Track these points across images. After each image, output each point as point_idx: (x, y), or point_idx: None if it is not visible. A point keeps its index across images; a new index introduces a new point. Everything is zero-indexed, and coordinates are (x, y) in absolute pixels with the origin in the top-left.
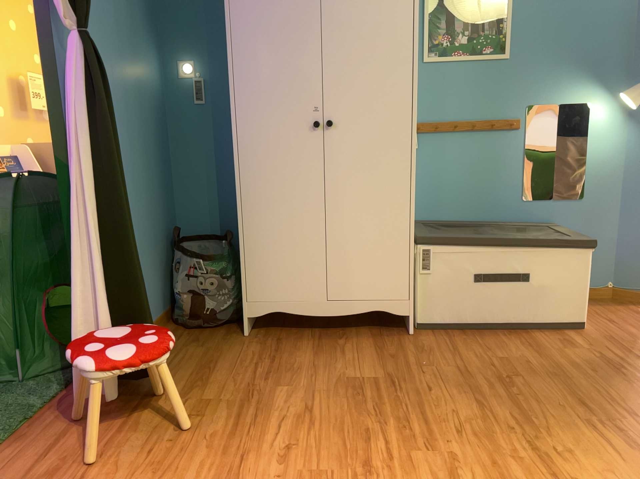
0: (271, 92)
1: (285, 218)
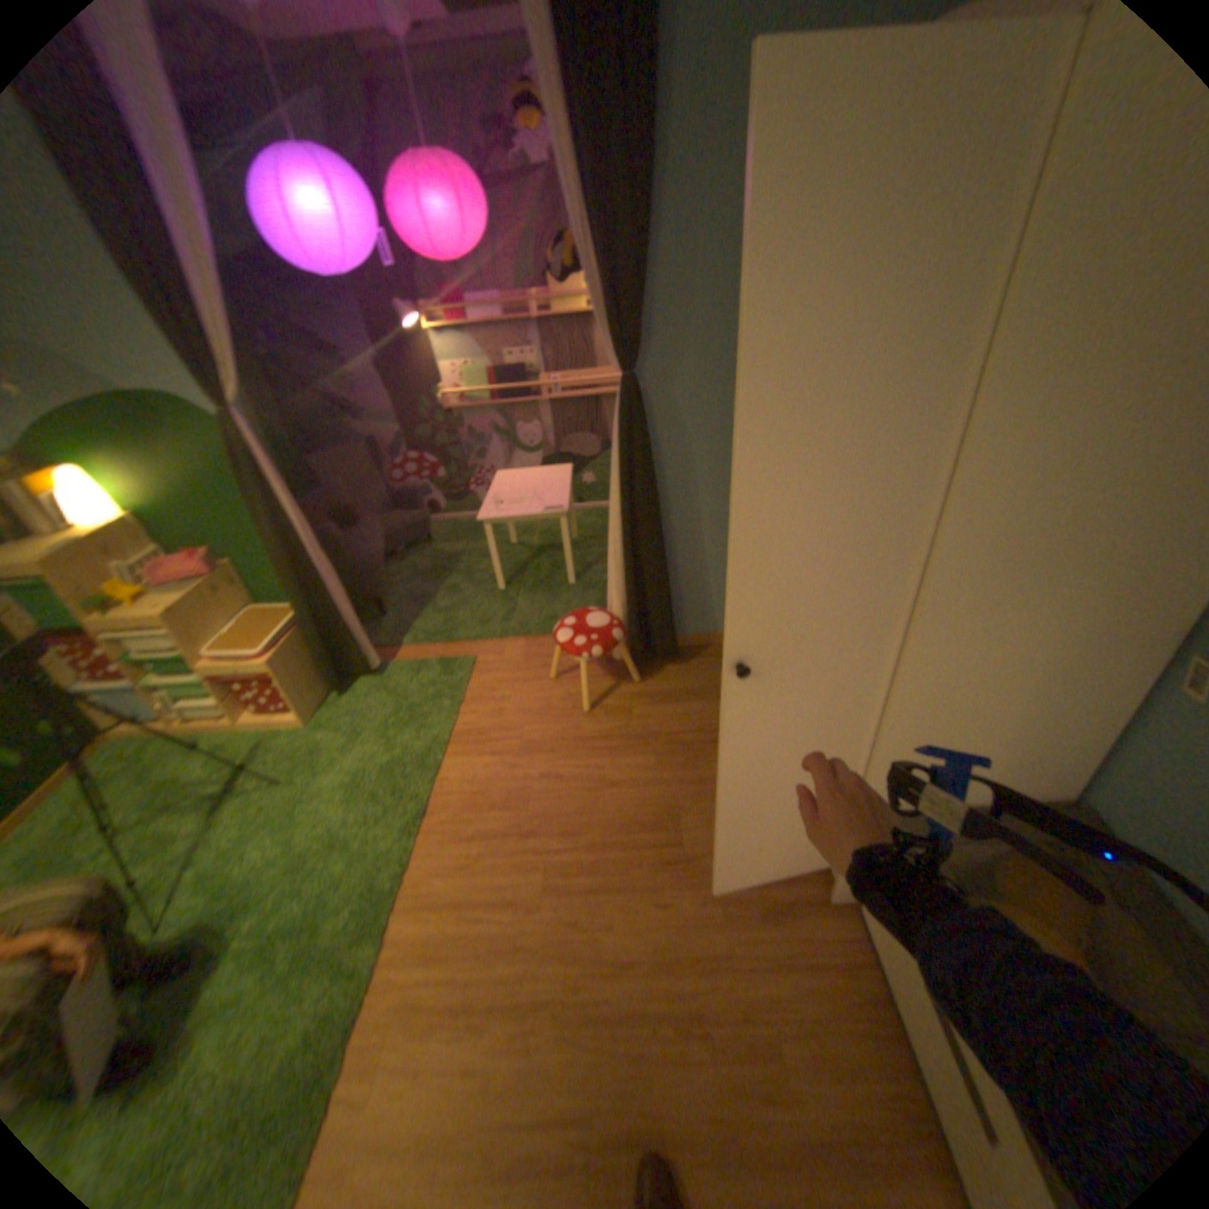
0: None
1: None
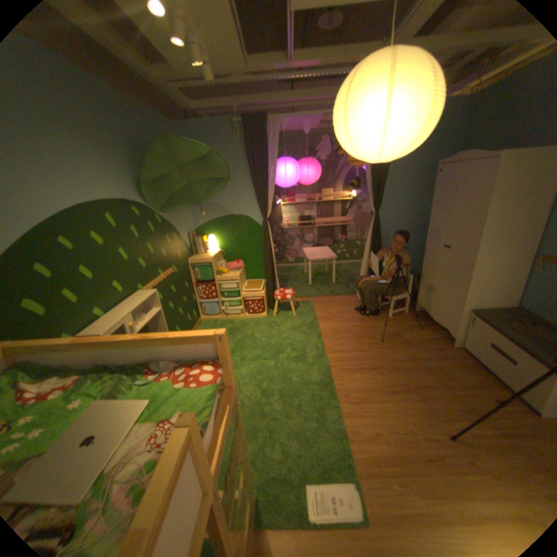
0: (437, 231)
1: (431, 278)
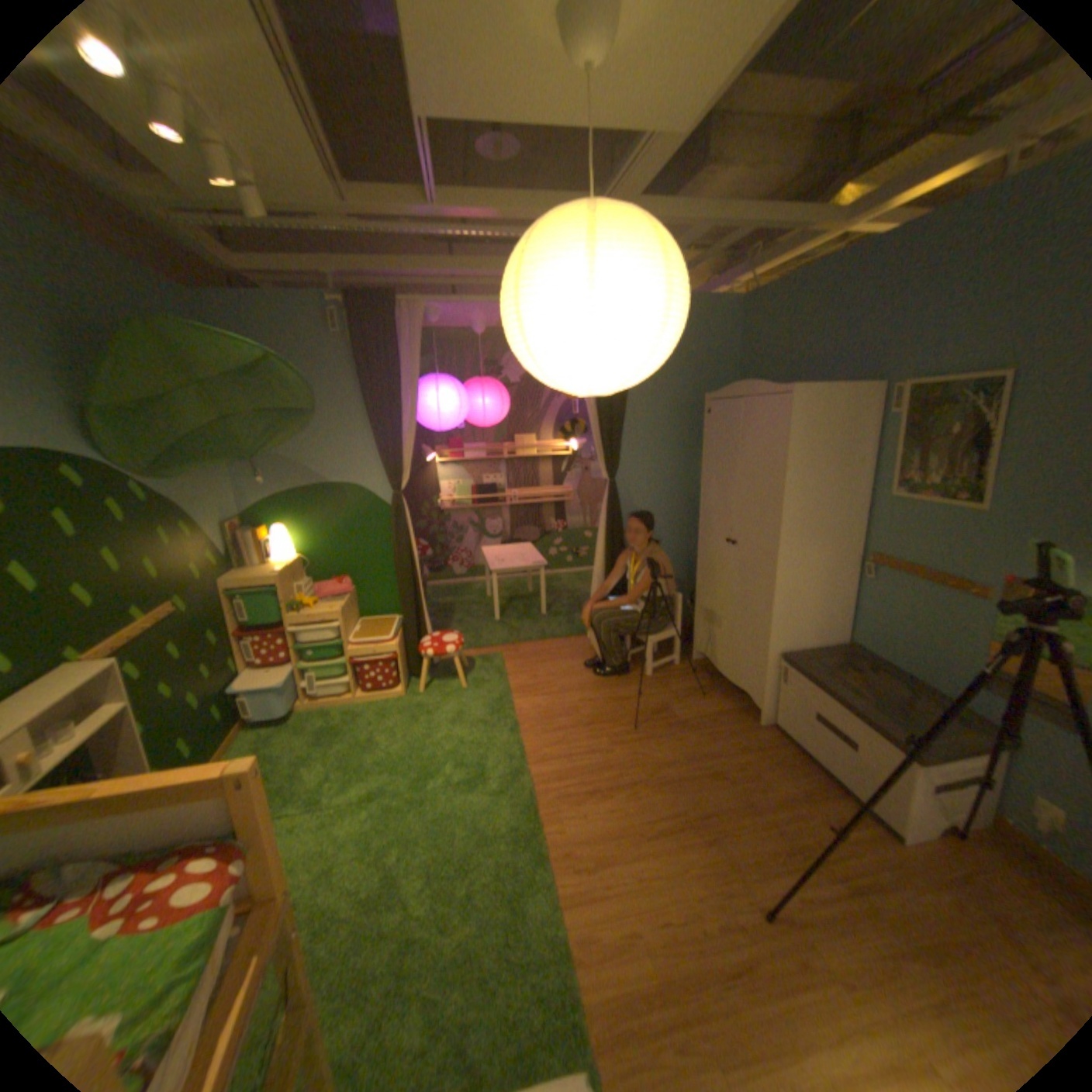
0: (713, 514)
1: (712, 599)
